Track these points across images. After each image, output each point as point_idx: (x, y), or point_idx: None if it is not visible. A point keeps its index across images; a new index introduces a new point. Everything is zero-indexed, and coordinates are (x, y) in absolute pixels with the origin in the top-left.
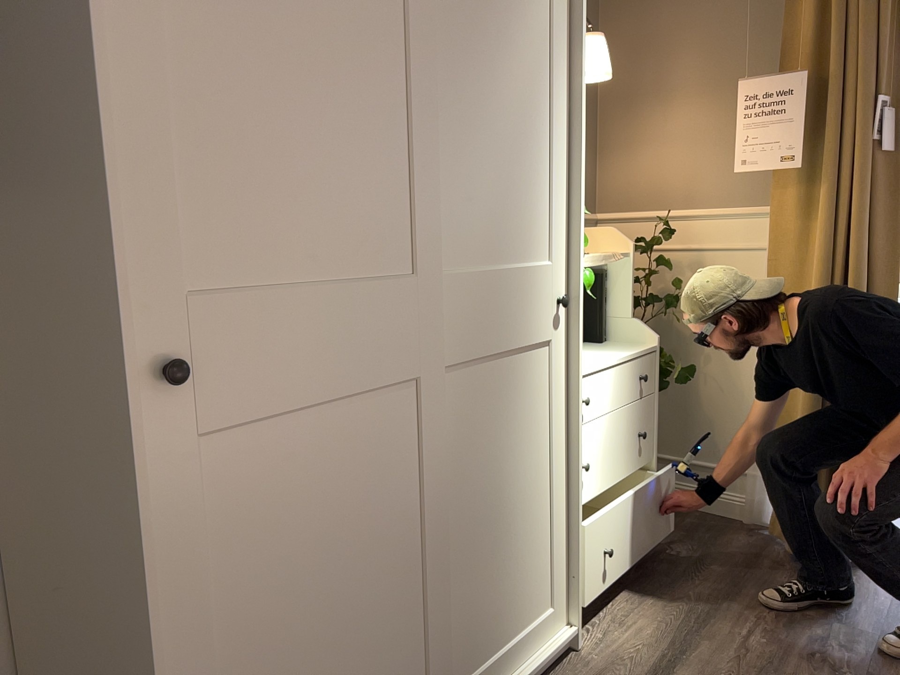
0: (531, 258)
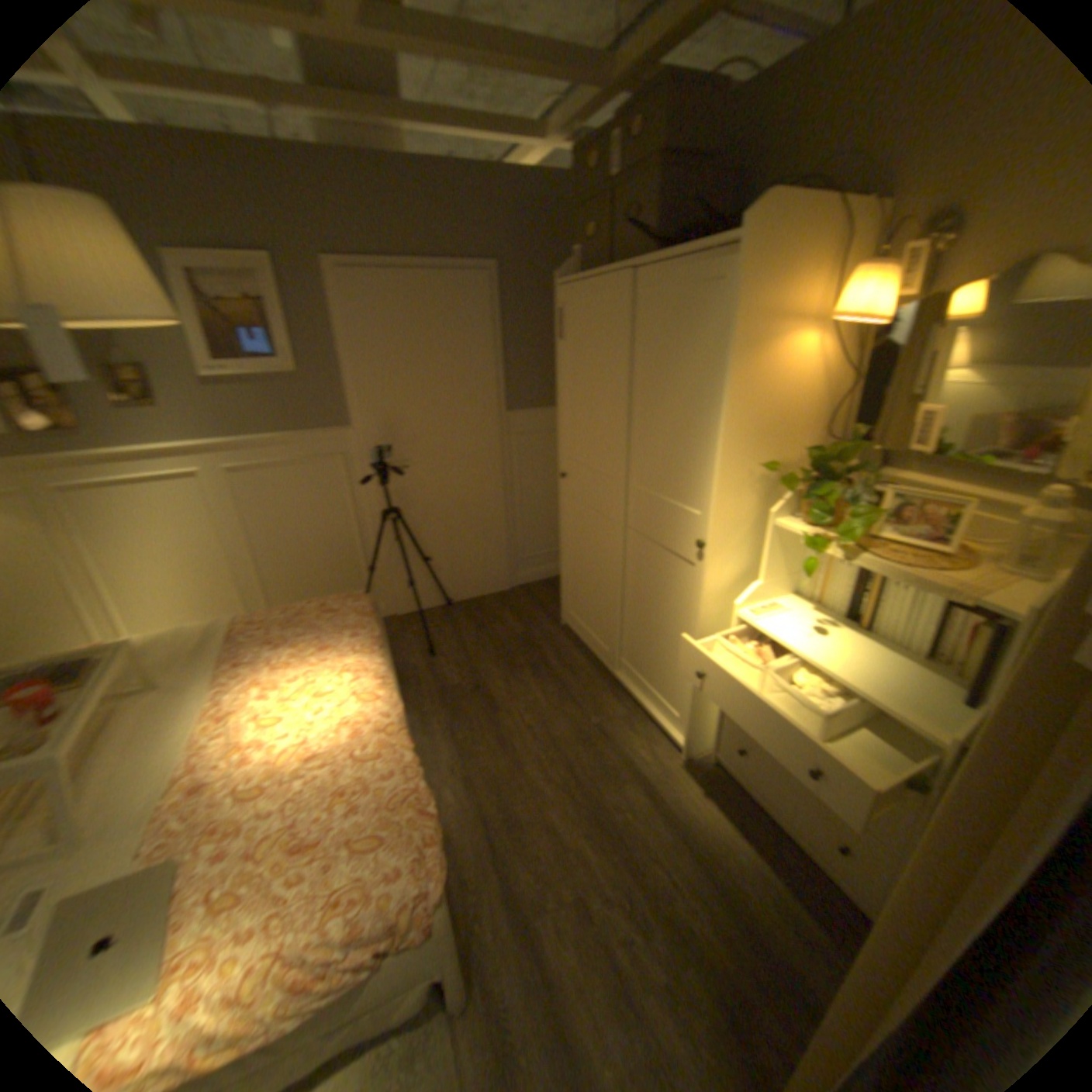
0: (683, 504)
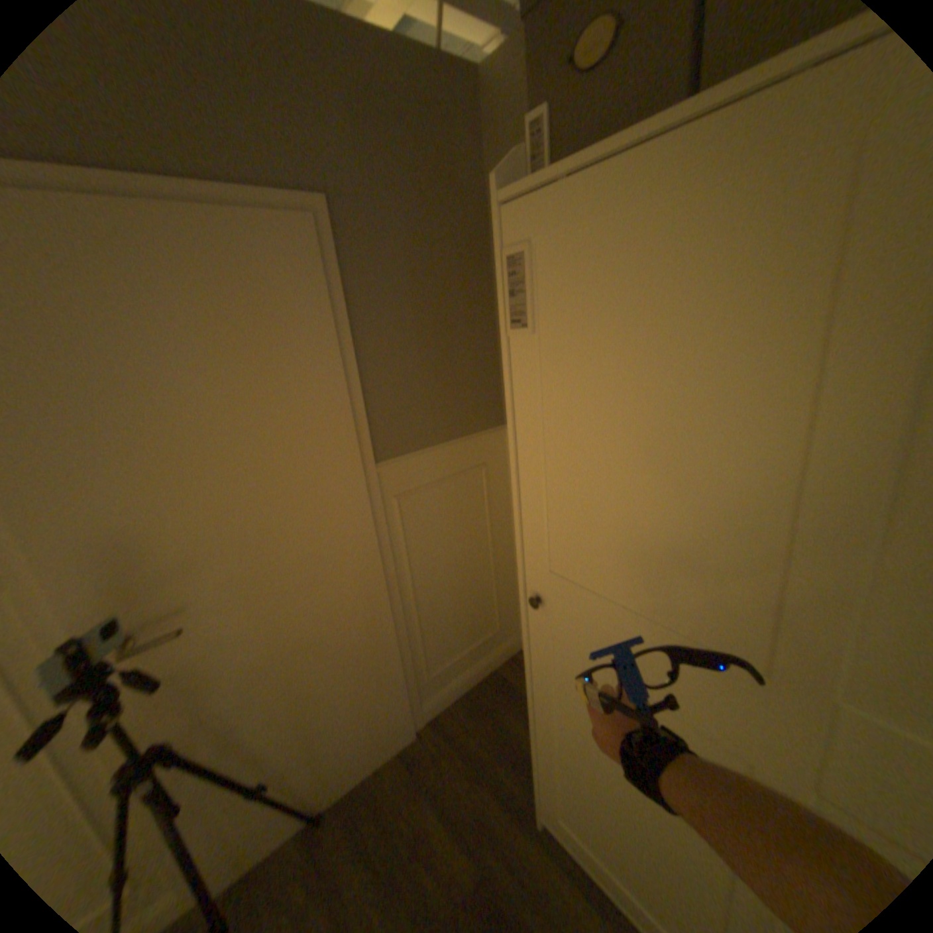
0: None
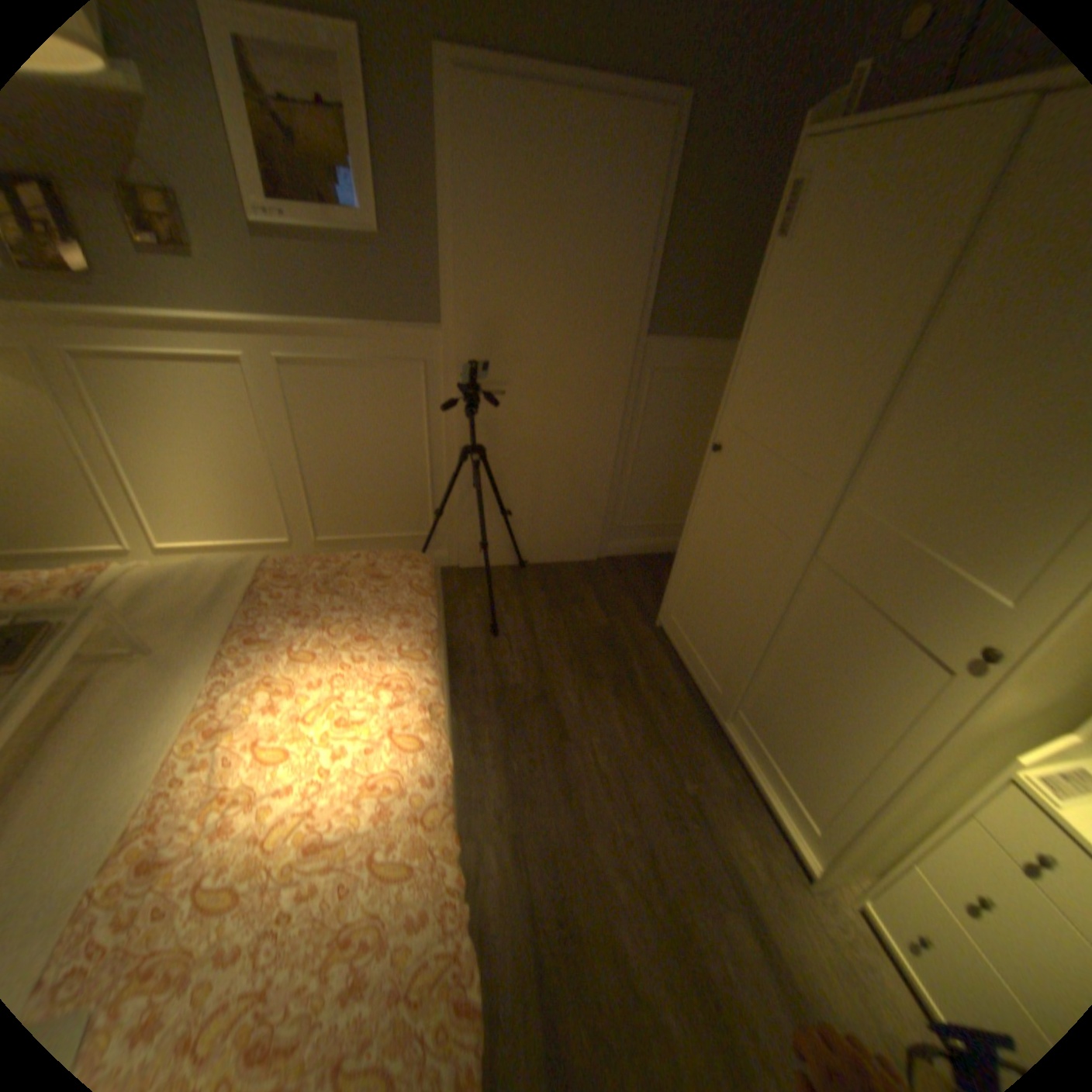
0: (974, 572)
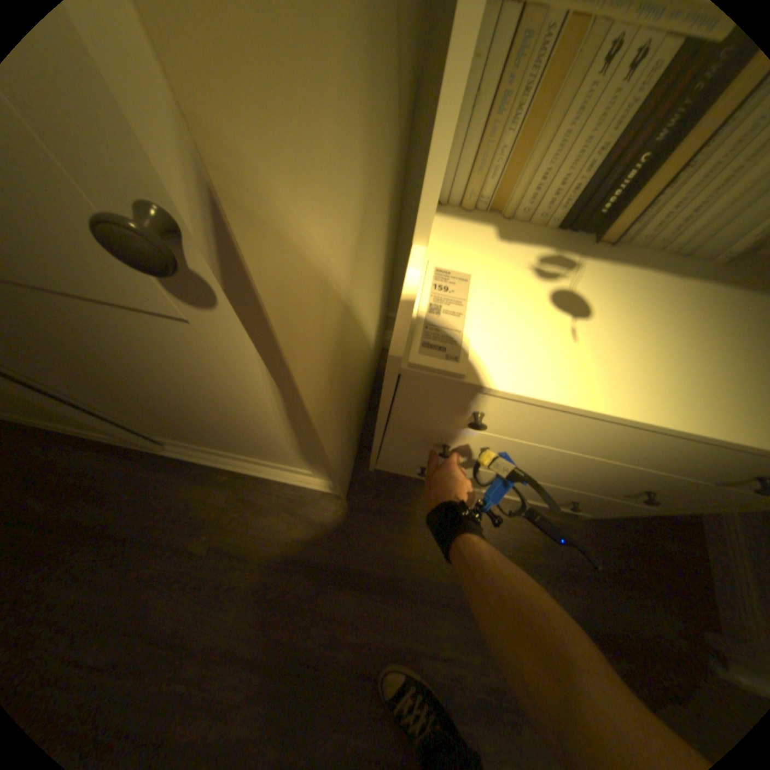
0: None
